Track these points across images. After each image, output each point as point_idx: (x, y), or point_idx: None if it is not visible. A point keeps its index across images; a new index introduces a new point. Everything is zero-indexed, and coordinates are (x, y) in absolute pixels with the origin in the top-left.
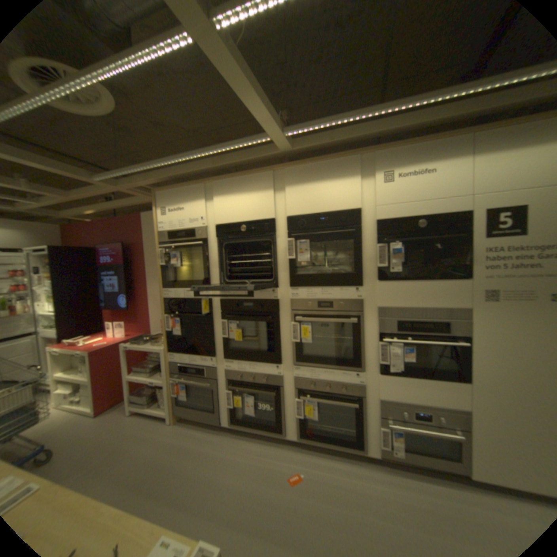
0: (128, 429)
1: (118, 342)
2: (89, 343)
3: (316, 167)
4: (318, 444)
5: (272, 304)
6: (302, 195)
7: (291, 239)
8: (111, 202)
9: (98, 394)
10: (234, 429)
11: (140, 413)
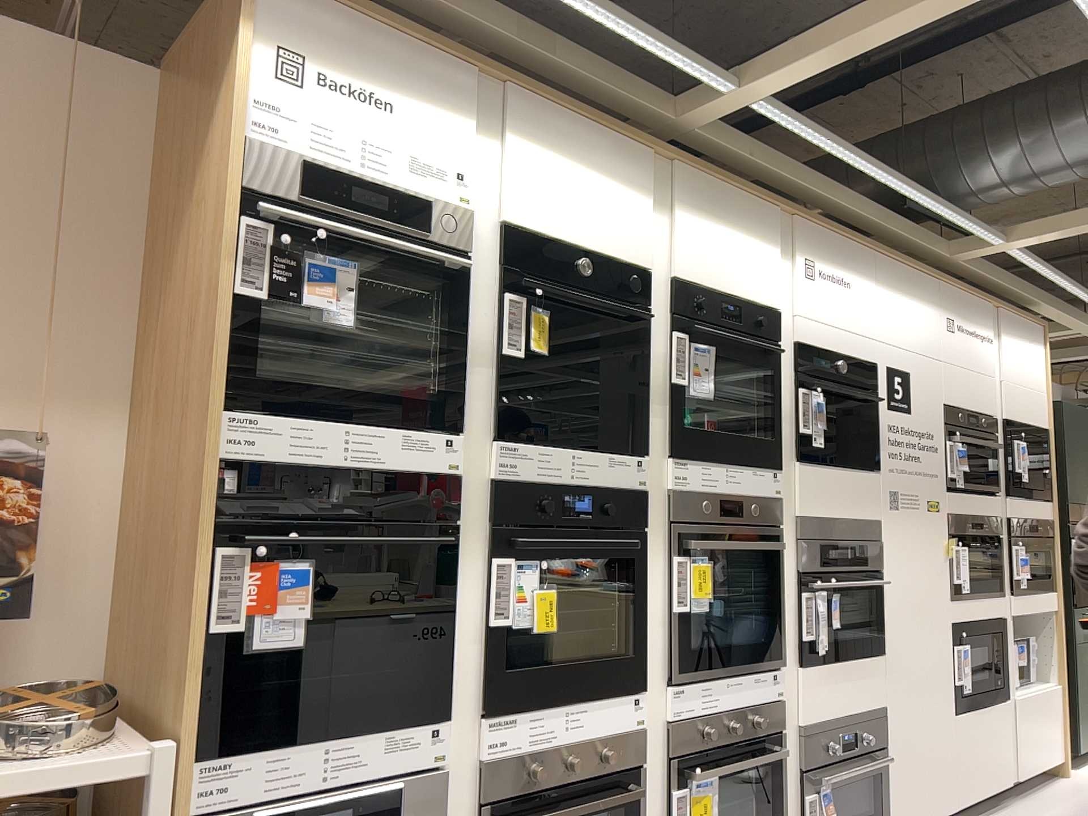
0: None
1: None
2: None
3: (718, 201)
4: None
5: (633, 498)
6: (697, 245)
7: (679, 337)
8: None
9: None
10: None
11: None
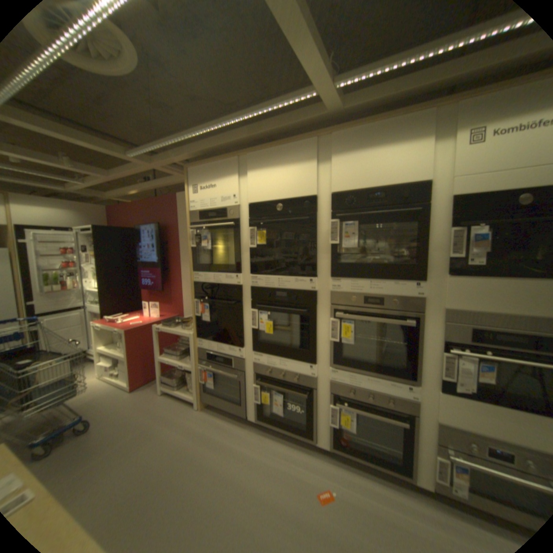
0: (159, 409)
1: (154, 322)
2: (128, 322)
3: (374, 128)
4: (356, 460)
5: (309, 296)
6: (353, 165)
7: (337, 220)
8: (150, 183)
9: (135, 371)
10: (261, 426)
11: (171, 395)
